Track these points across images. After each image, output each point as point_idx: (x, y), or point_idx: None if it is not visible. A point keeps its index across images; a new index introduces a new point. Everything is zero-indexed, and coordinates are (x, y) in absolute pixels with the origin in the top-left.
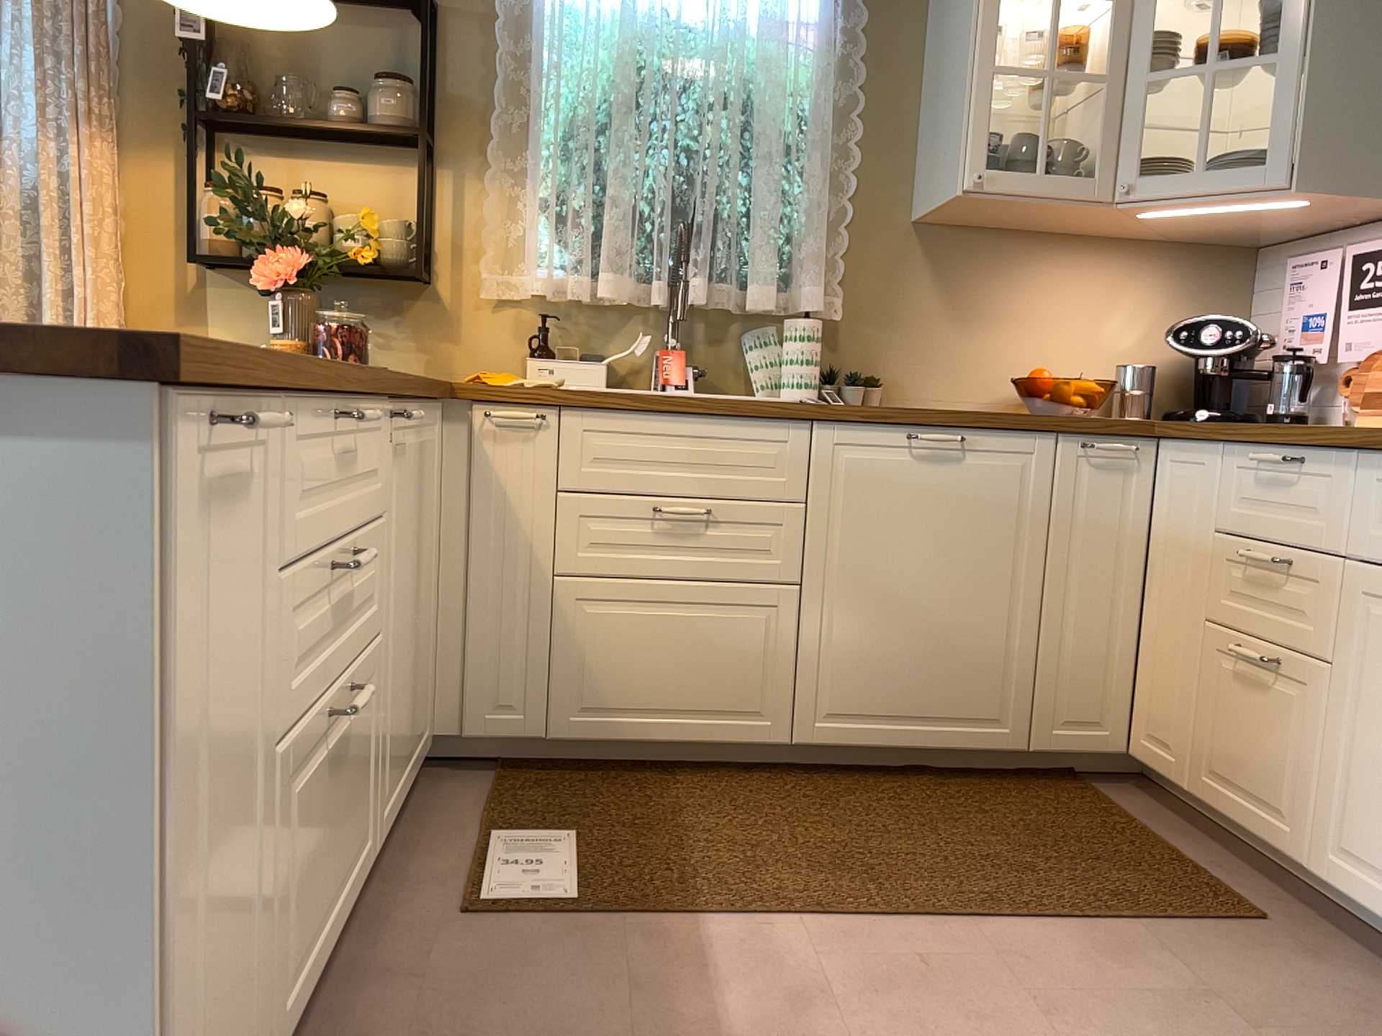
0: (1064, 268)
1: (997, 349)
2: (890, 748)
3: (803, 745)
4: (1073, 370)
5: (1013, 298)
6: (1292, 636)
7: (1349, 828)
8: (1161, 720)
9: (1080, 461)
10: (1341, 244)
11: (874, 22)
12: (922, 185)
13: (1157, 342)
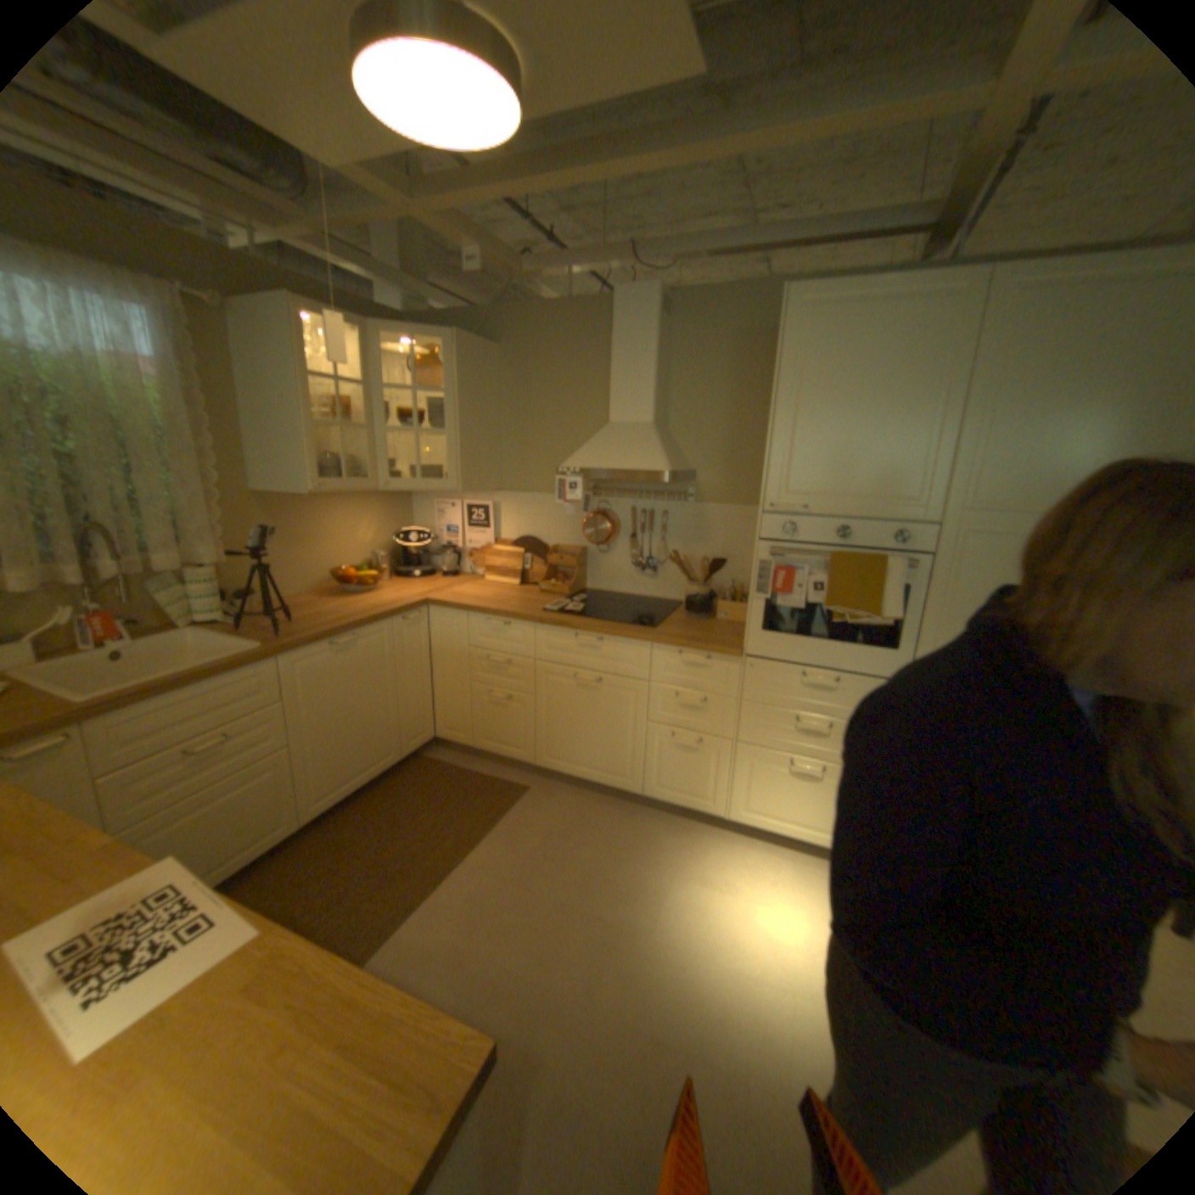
0: (333, 508)
1: (309, 557)
2: (346, 797)
3: (304, 826)
4: (347, 559)
5: (312, 529)
6: (513, 687)
7: (548, 748)
8: (450, 722)
9: (400, 627)
10: (453, 496)
11: (191, 362)
12: (251, 472)
13: (379, 537)
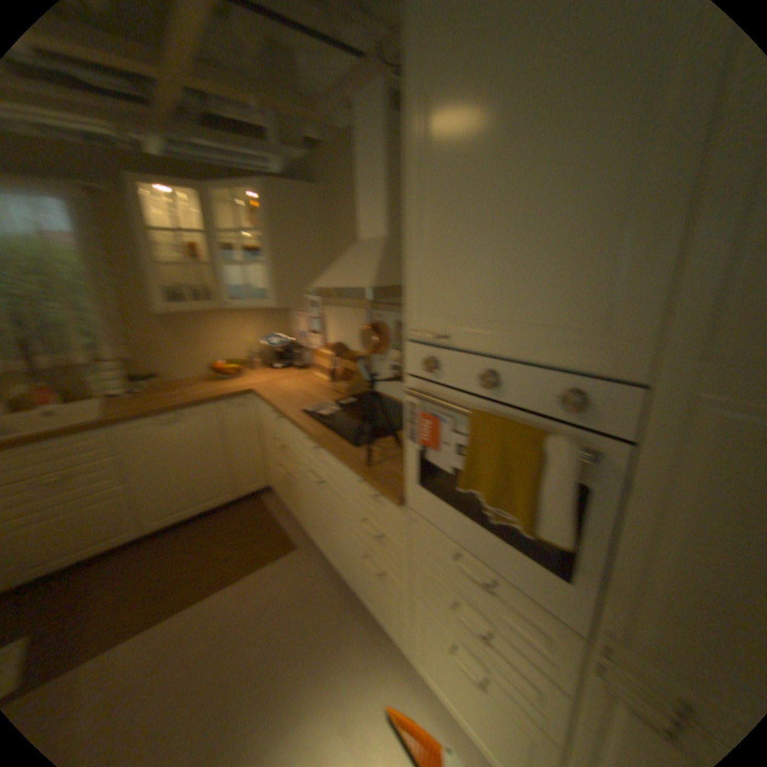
0: (215, 319)
1: (197, 352)
2: (177, 520)
3: (138, 535)
4: (229, 353)
5: (198, 333)
6: (286, 467)
7: (305, 522)
8: (268, 478)
9: (222, 408)
10: (302, 308)
11: (94, 227)
12: (142, 297)
13: (257, 338)
